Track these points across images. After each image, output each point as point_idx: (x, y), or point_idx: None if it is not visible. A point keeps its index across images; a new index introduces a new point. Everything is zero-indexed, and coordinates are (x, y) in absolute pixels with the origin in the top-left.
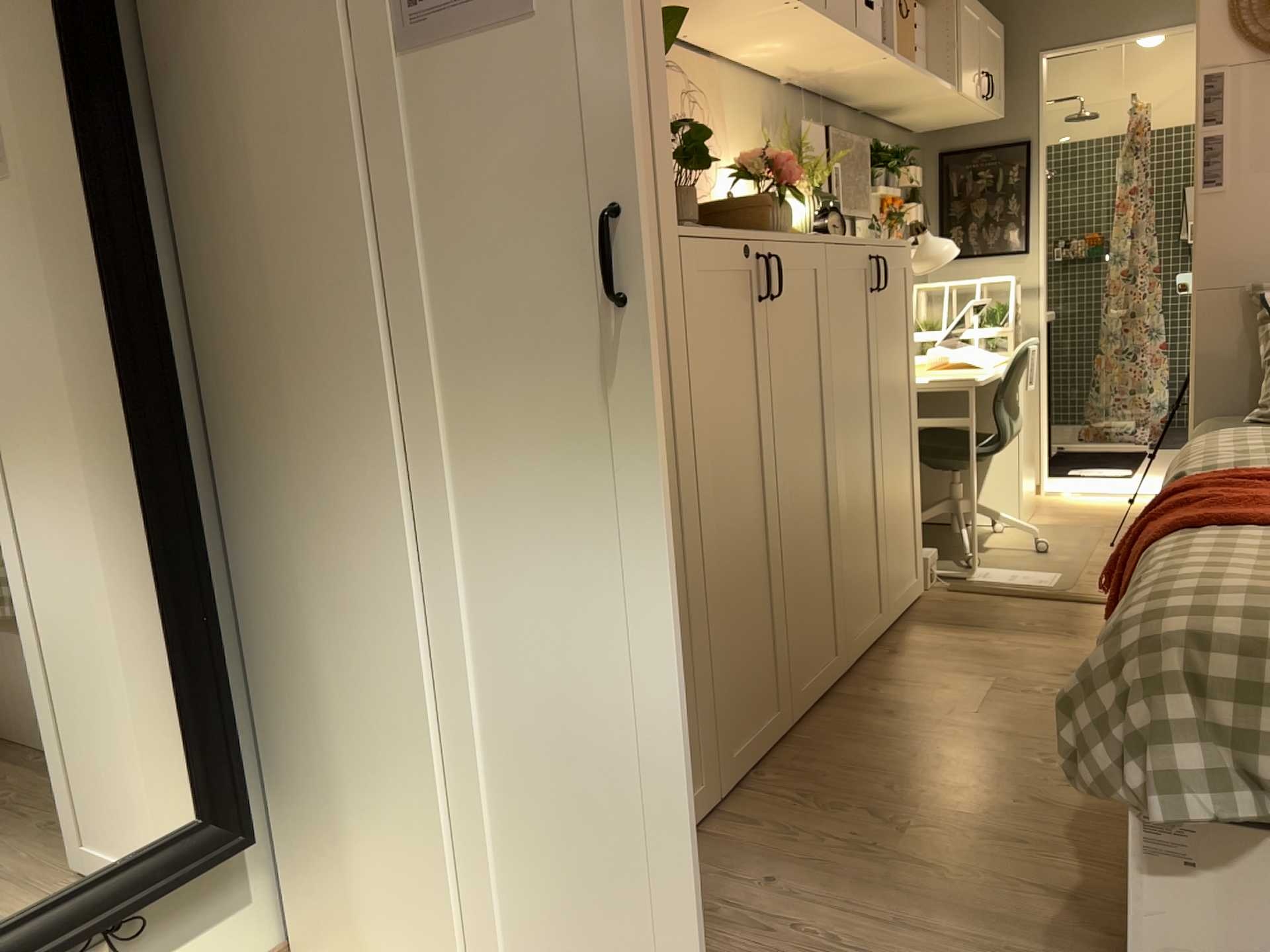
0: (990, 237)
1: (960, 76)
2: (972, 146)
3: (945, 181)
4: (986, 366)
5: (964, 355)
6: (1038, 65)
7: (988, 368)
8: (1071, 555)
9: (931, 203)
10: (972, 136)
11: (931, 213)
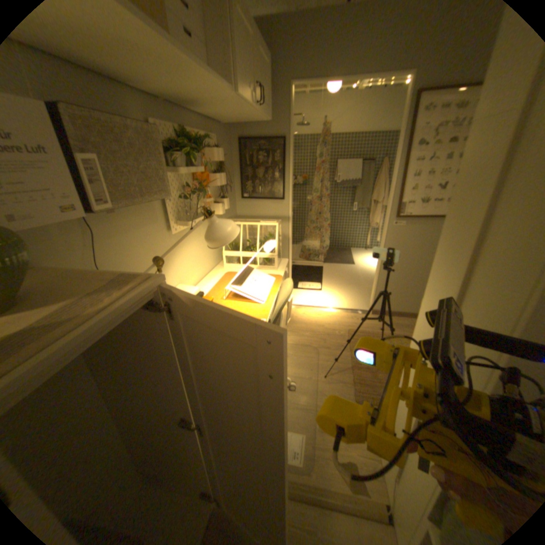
0: (268, 187)
1: (241, 72)
2: (258, 133)
3: (244, 152)
4: (264, 296)
5: (251, 285)
6: (294, 85)
7: (265, 301)
8: (309, 394)
9: (238, 164)
10: (258, 126)
11: (238, 170)
